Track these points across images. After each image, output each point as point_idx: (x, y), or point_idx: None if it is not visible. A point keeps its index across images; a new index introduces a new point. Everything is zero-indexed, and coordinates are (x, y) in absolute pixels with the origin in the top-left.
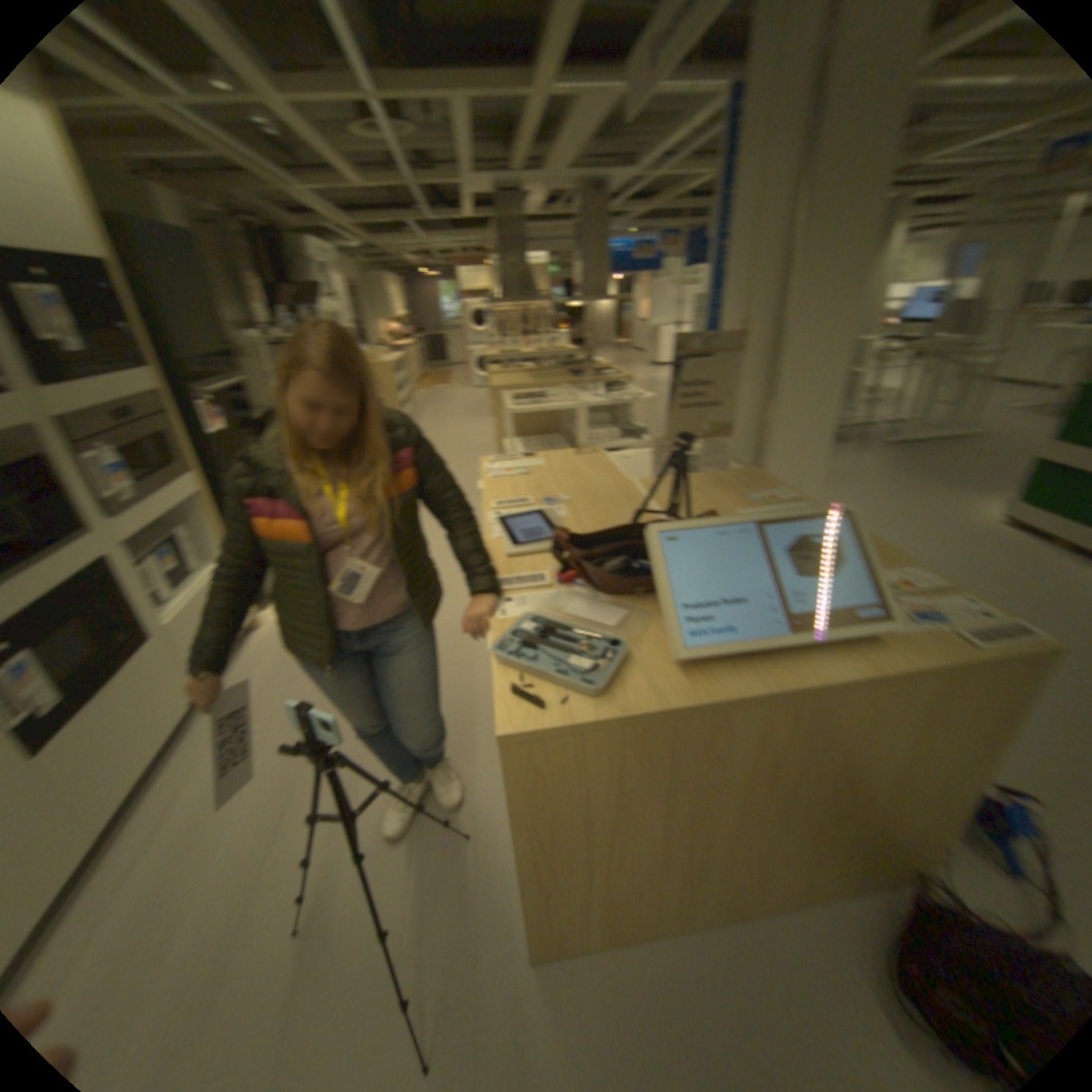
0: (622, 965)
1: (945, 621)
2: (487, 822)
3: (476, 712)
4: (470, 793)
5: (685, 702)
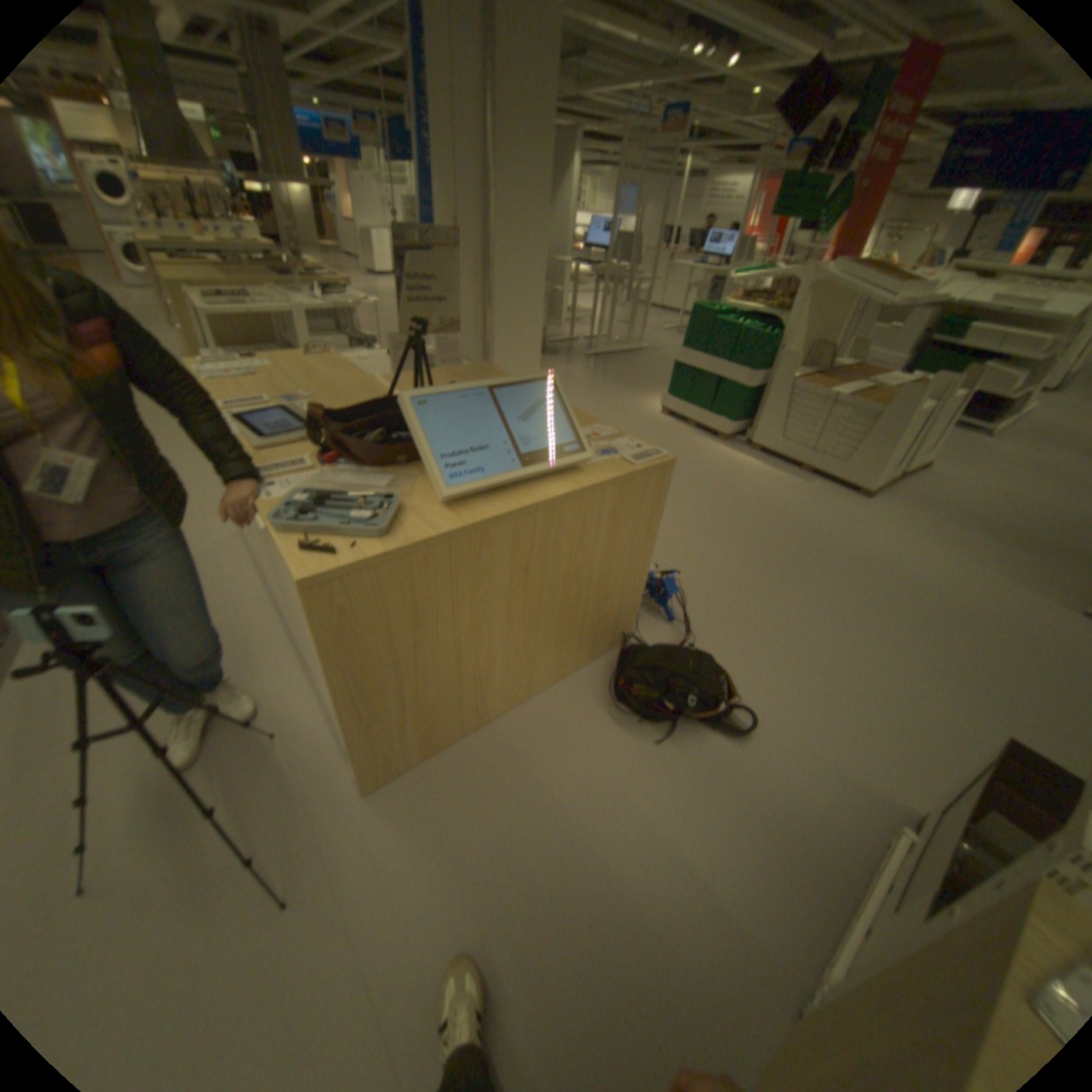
0: (439, 764)
1: (617, 456)
2: (291, 716)
3: (251, 632)
4: (265, 700)
5: (455, 528)
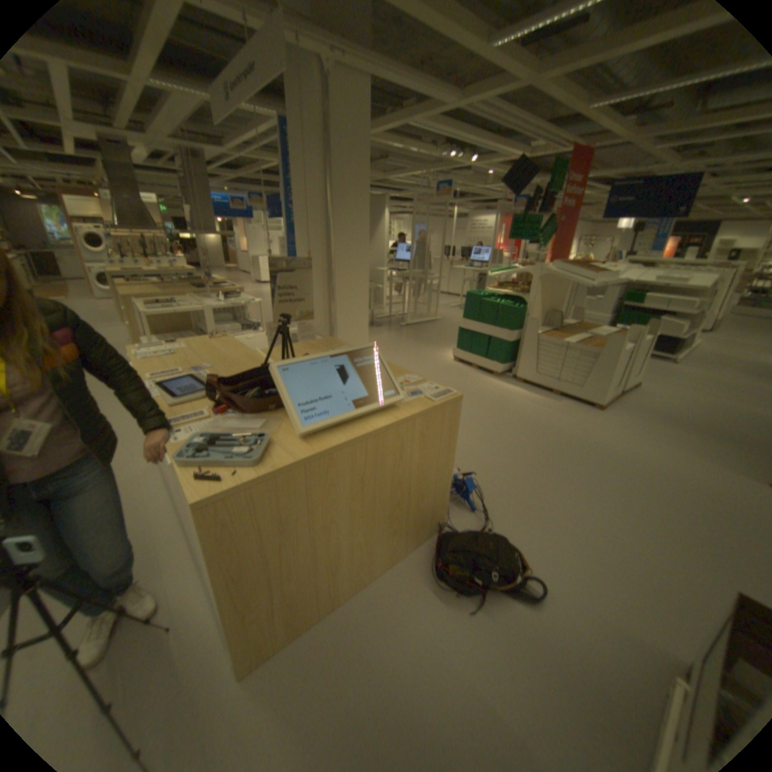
0: (300, 646)
1: (421, 395)
2: (184, 611)
3: (157, 542)
4: (163, 599)
5: (308, 456)
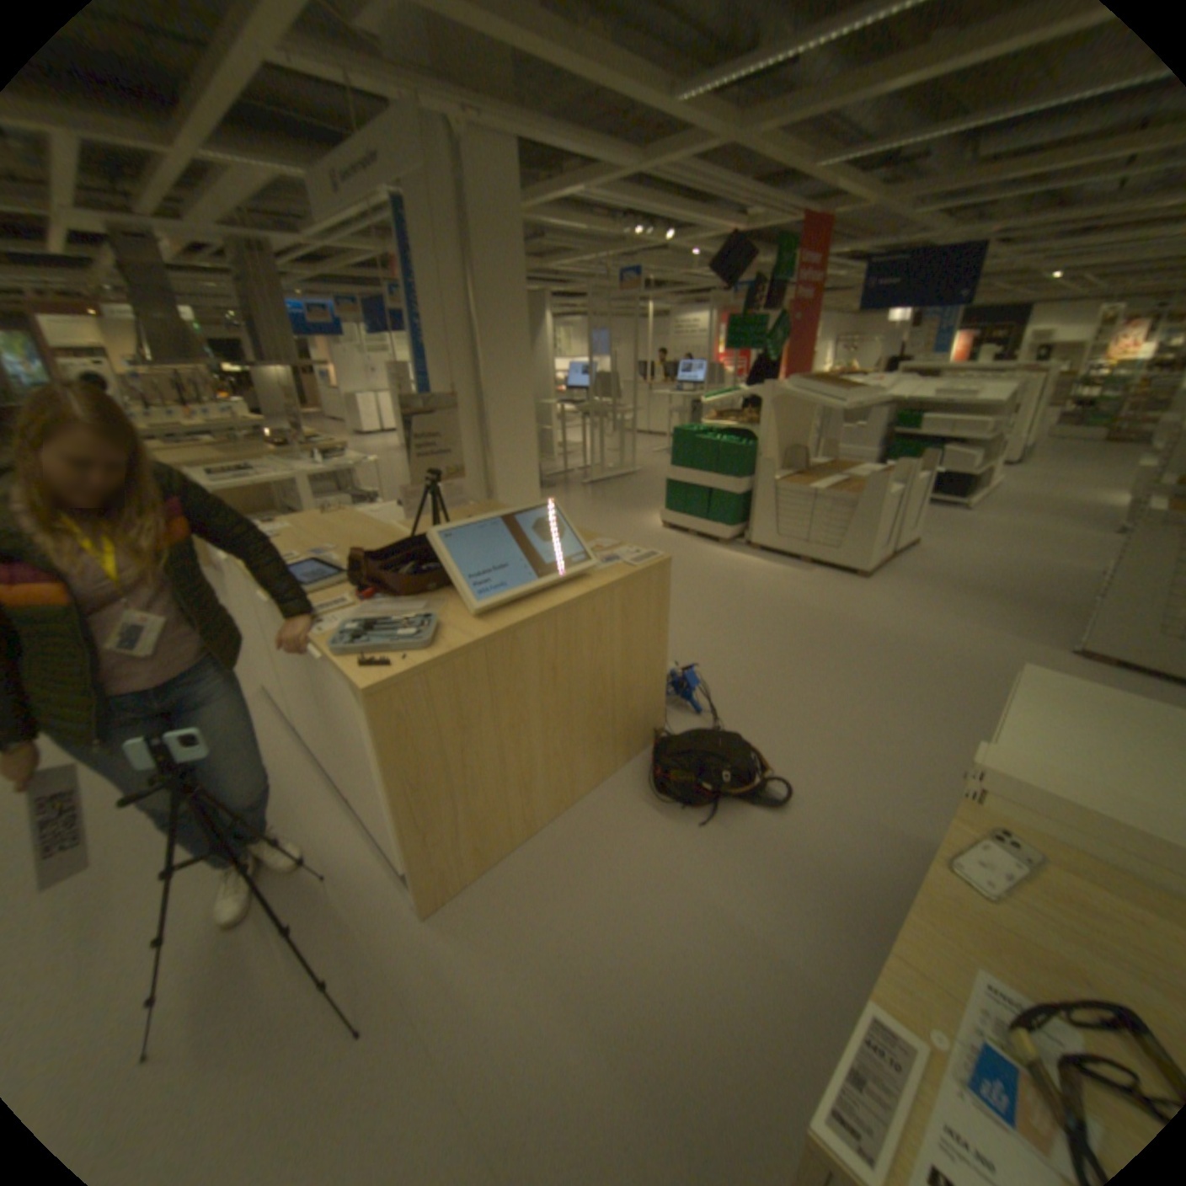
0: (493, 881)
1: (619, 564)
2: (338, 860)
3: (285, 788)
4: (308, 850)
5: (487, 637)
